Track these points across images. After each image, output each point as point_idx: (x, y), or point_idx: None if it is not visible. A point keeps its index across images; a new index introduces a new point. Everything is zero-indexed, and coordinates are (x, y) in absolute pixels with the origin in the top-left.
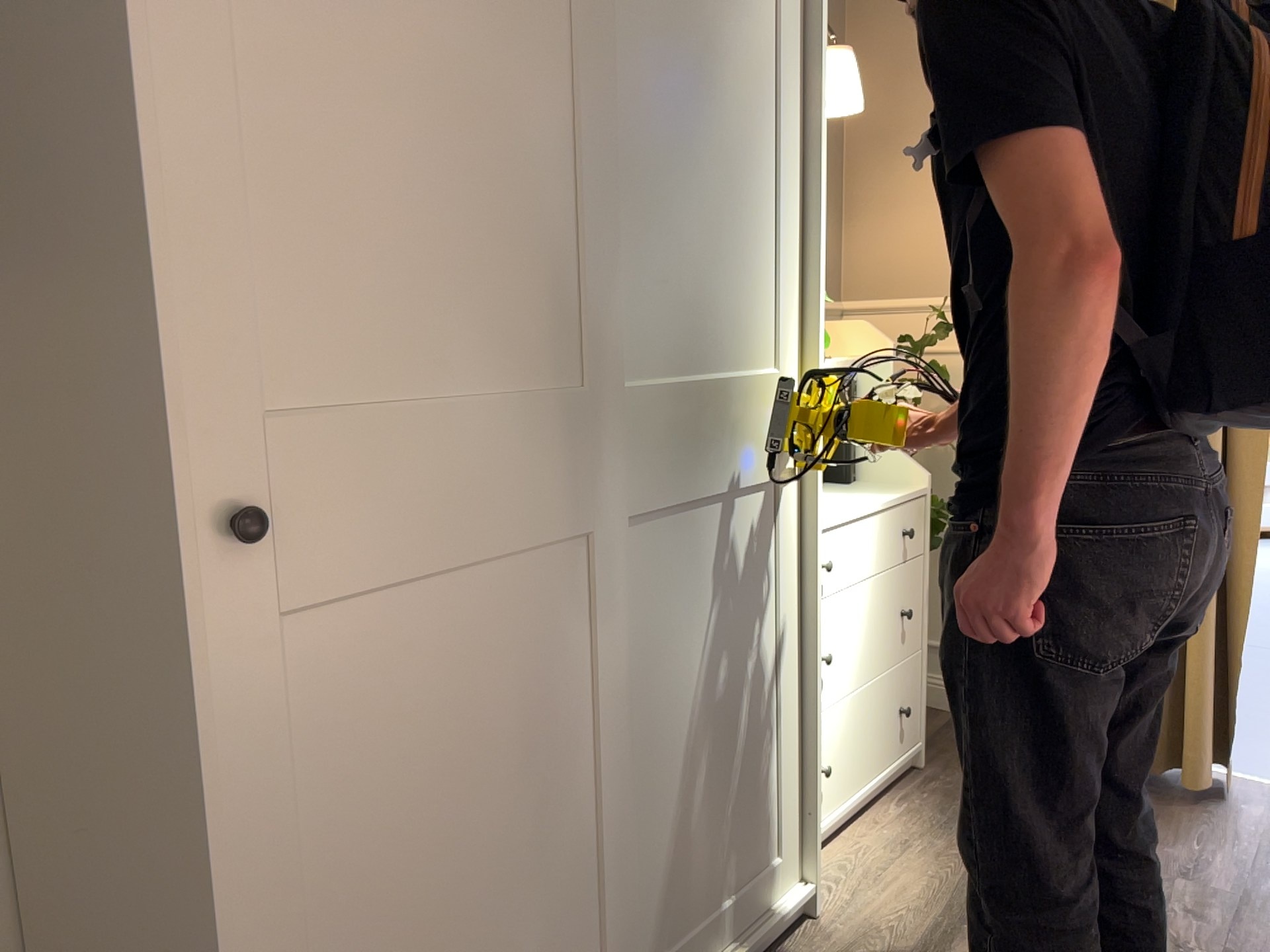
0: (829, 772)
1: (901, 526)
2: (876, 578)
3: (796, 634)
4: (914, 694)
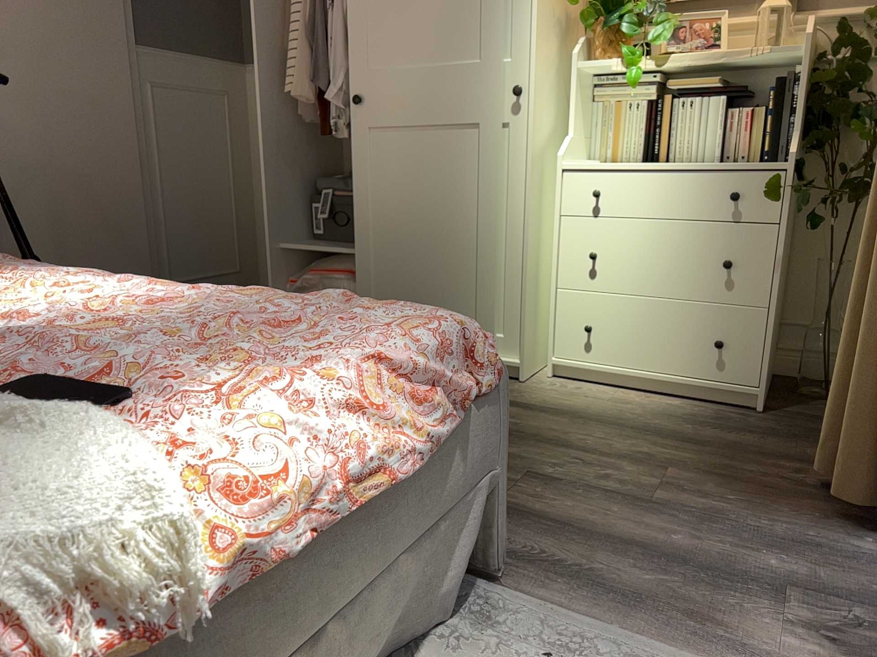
0: (587, 328)
1: (725, 189)
2: (677, 222)
3: (522, 215)
4: (745, 340)
